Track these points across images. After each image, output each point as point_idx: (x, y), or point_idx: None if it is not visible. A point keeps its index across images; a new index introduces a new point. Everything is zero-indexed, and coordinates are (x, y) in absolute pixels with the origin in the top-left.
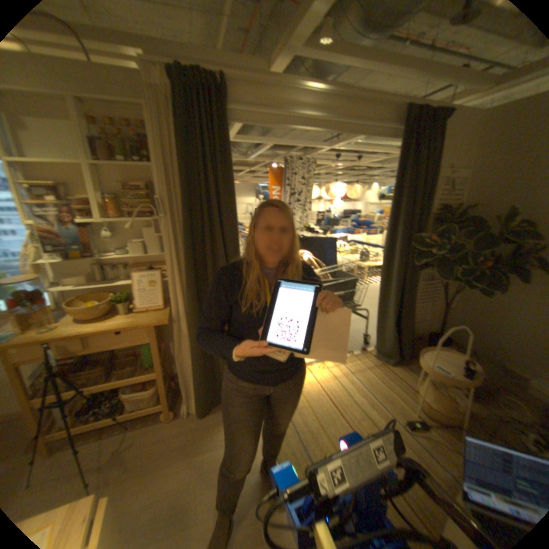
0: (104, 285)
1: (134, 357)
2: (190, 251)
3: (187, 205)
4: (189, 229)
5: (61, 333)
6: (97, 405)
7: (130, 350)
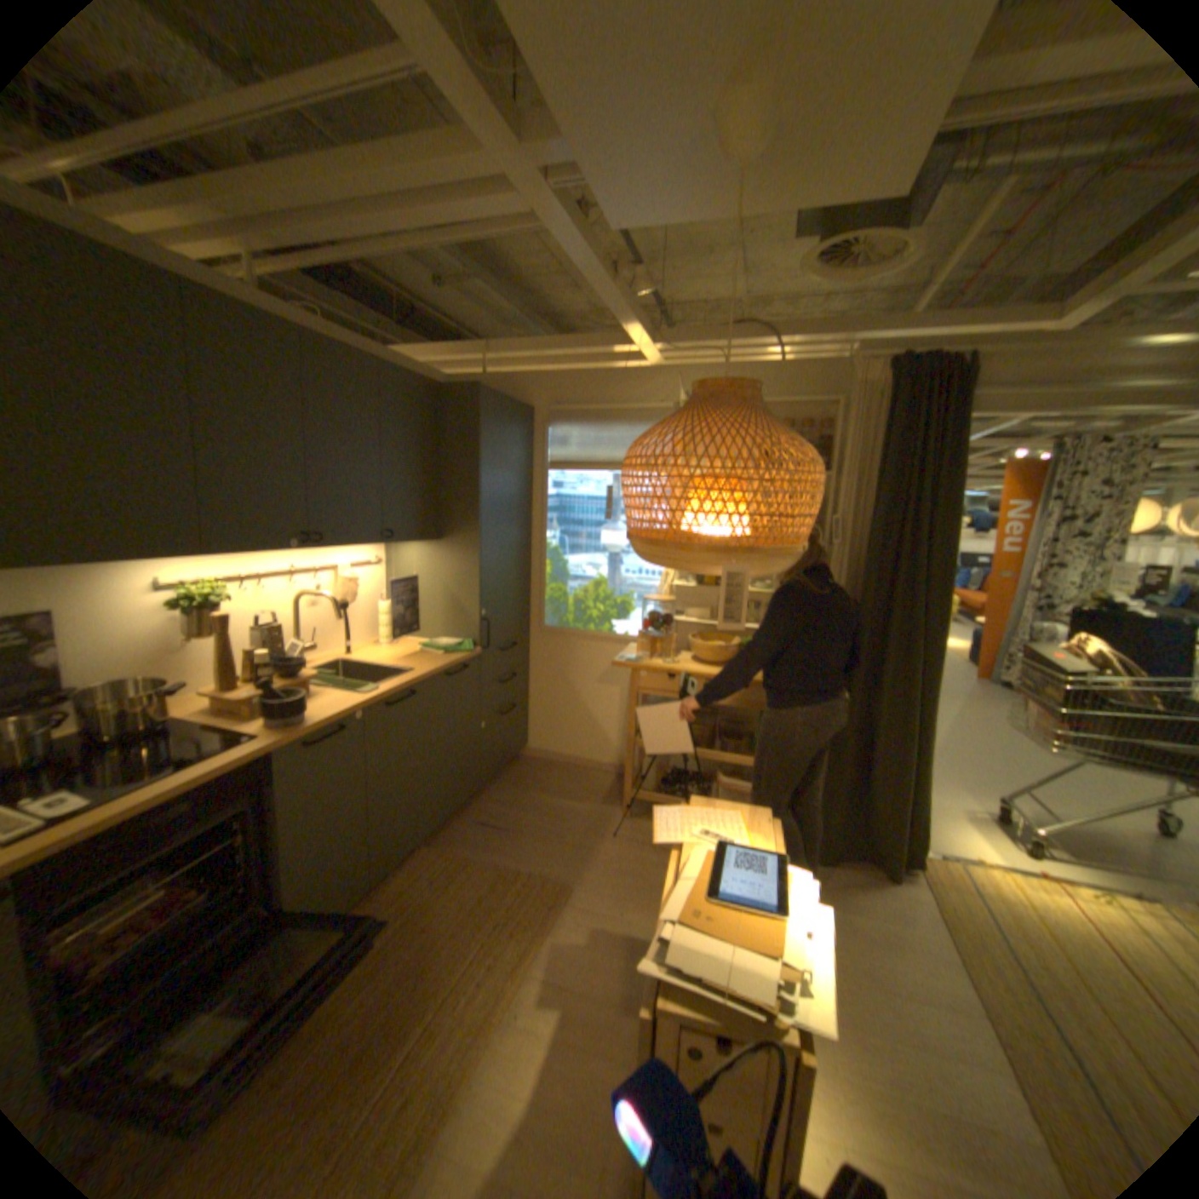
0: (722, 626)
1: (743, 732)
2: (867, 595)
3: (878, 530)
4: (872, 562)
5: (685, 668)
6: (681, 783)
7: (734, 725)
